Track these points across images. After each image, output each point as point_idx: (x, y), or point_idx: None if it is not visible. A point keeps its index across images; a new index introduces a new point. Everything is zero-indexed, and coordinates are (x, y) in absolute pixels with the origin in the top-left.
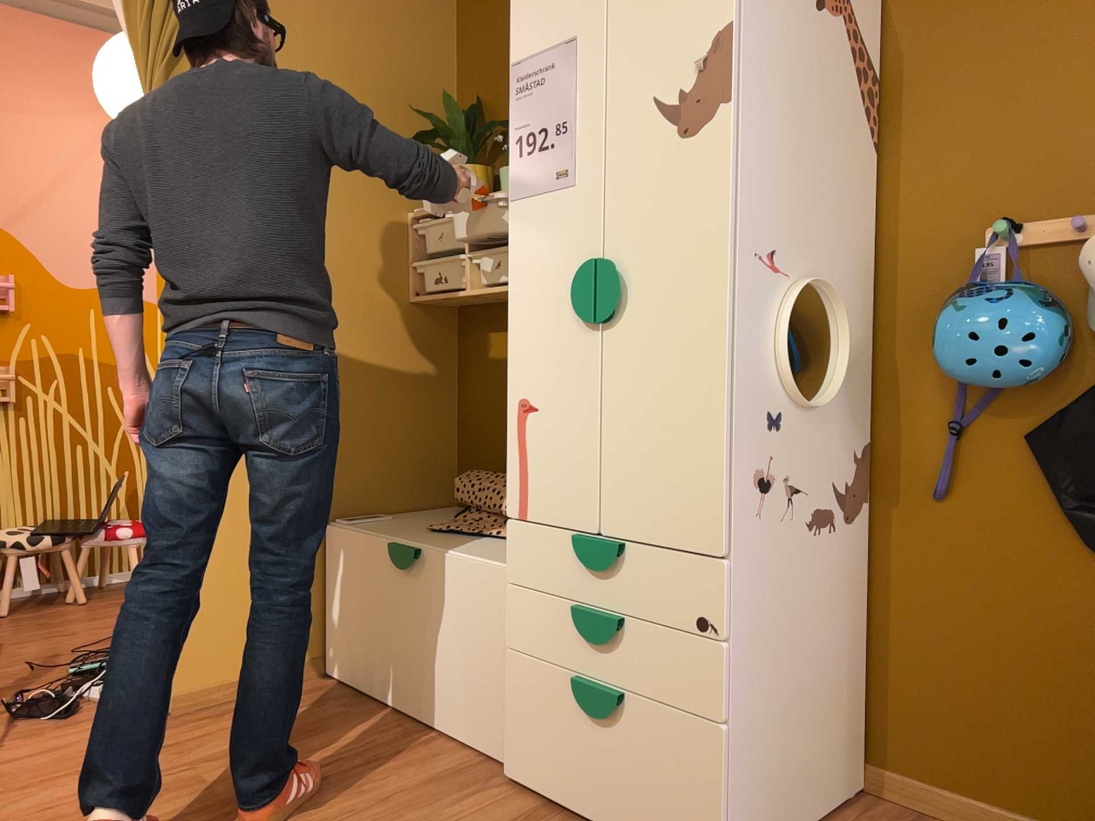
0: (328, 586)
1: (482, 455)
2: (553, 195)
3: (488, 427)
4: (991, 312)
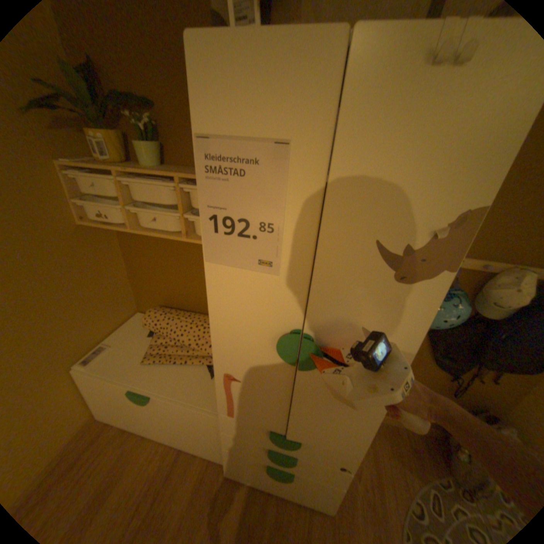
0: (82, 390)
1: (150, 293)
2: (256, 275)
3: (151, 281)
4: (456, 313)
